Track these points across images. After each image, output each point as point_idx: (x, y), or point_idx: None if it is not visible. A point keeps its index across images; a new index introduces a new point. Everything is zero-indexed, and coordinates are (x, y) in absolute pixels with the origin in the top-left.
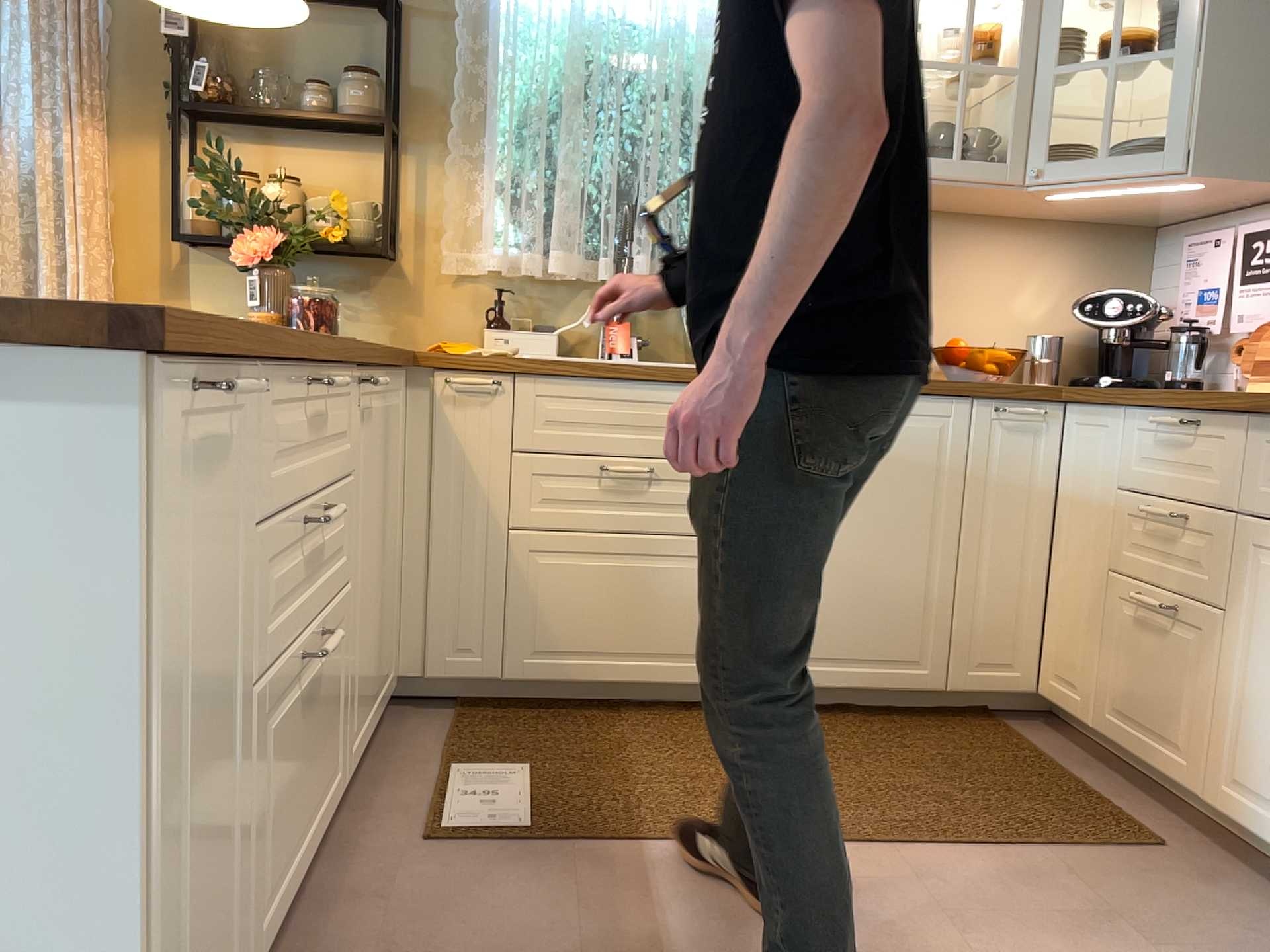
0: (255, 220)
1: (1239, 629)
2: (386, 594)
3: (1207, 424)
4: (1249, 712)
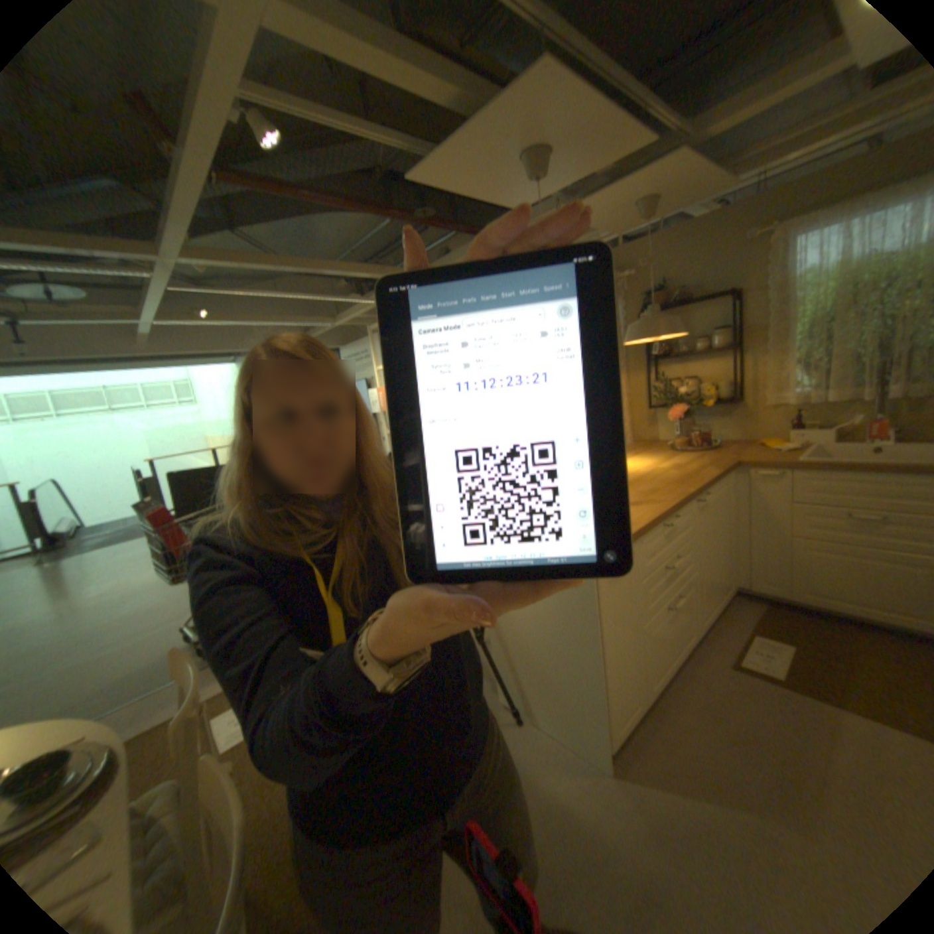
0: (675, 401)
1: None
2: (726, 562)
3: None
4: None
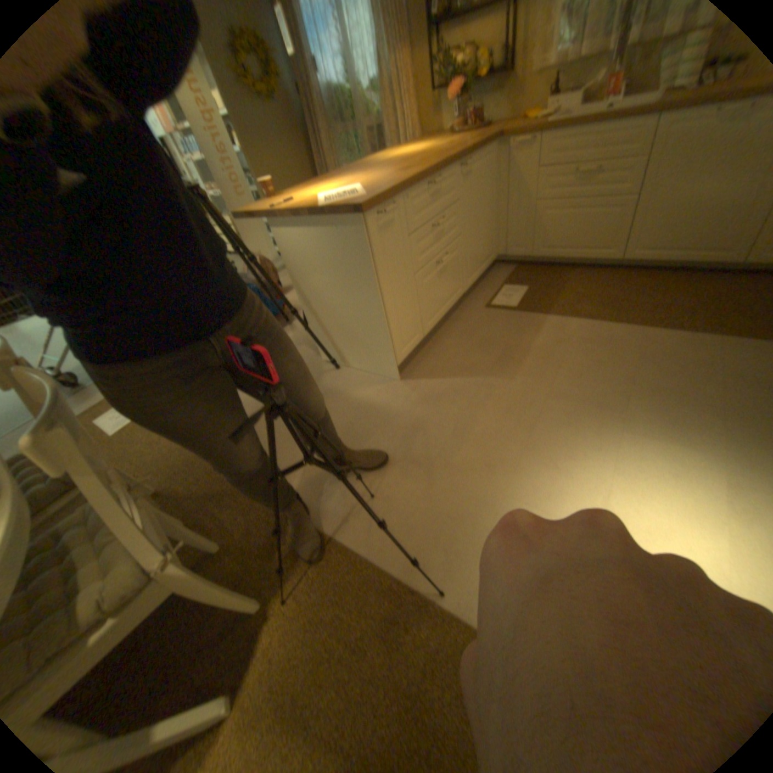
0: (454, 73)
1: None
2: (488, 229)
3: None
4: None
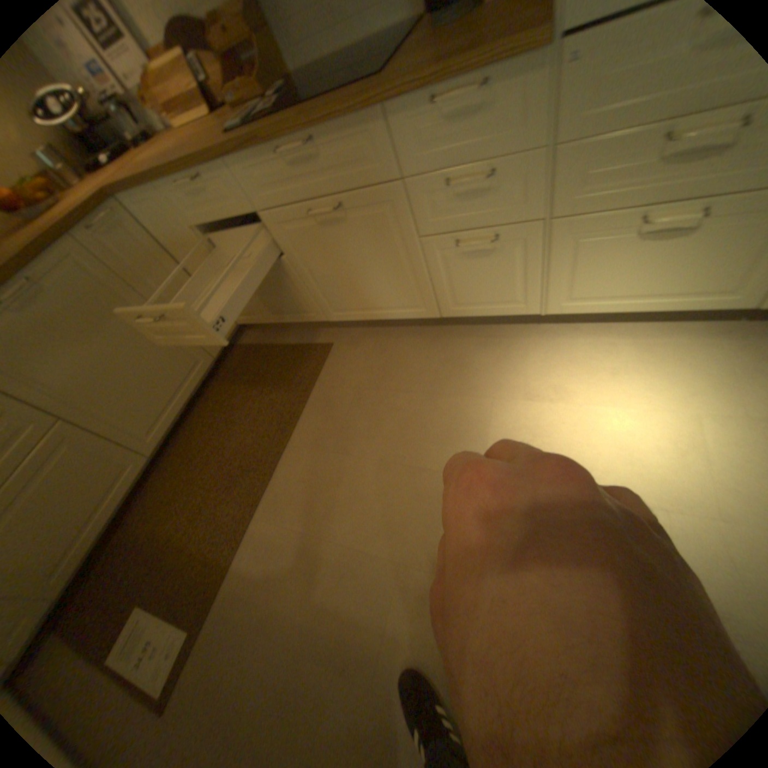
0: None
1: (296, 259)
2: None
3: (203, 171)
4: (322, 286)
